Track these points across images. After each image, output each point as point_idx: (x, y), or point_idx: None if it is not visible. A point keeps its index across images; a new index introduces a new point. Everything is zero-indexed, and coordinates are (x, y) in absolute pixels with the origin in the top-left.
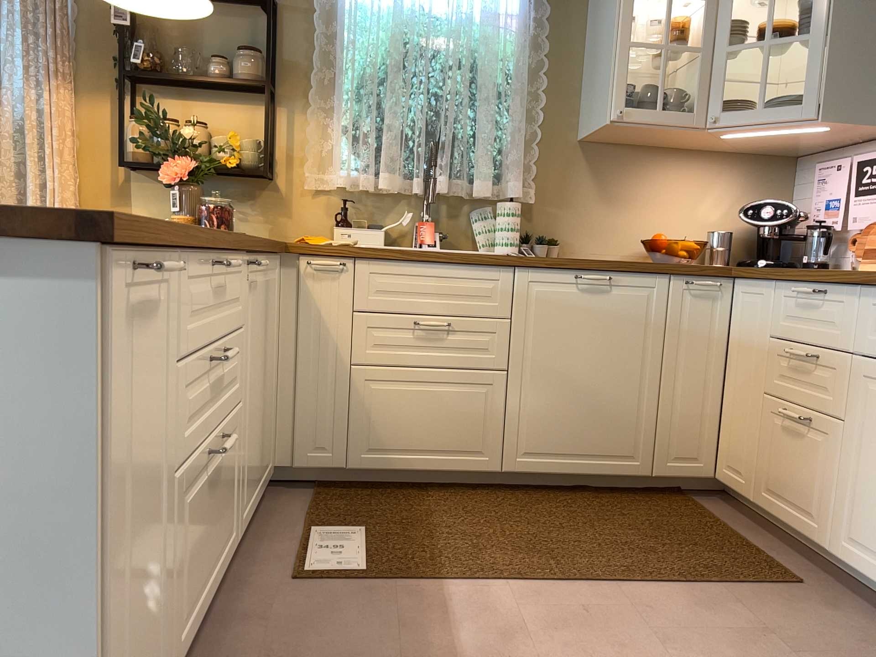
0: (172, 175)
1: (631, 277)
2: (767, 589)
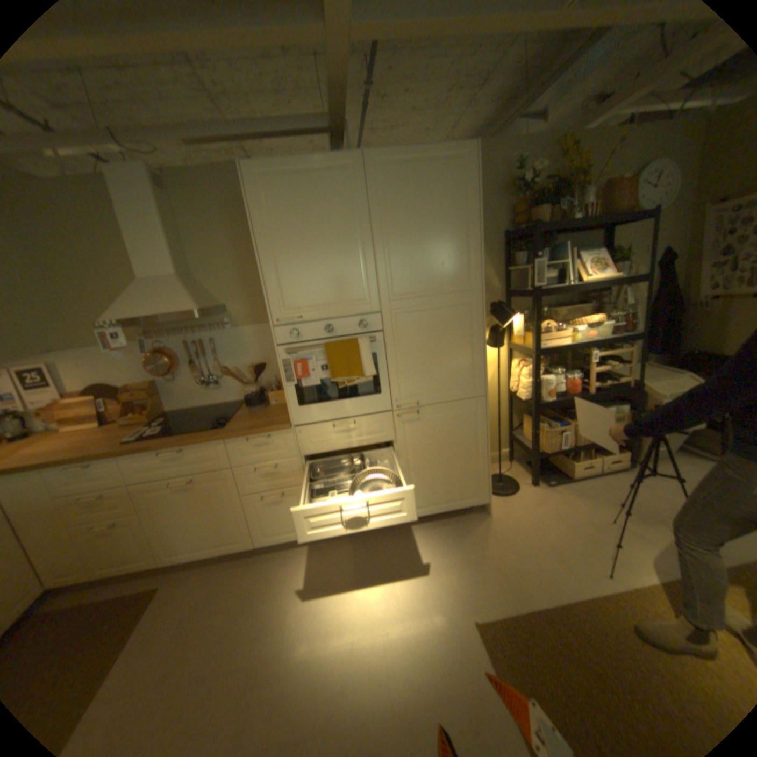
0: None
1: None
2: (150, 609)
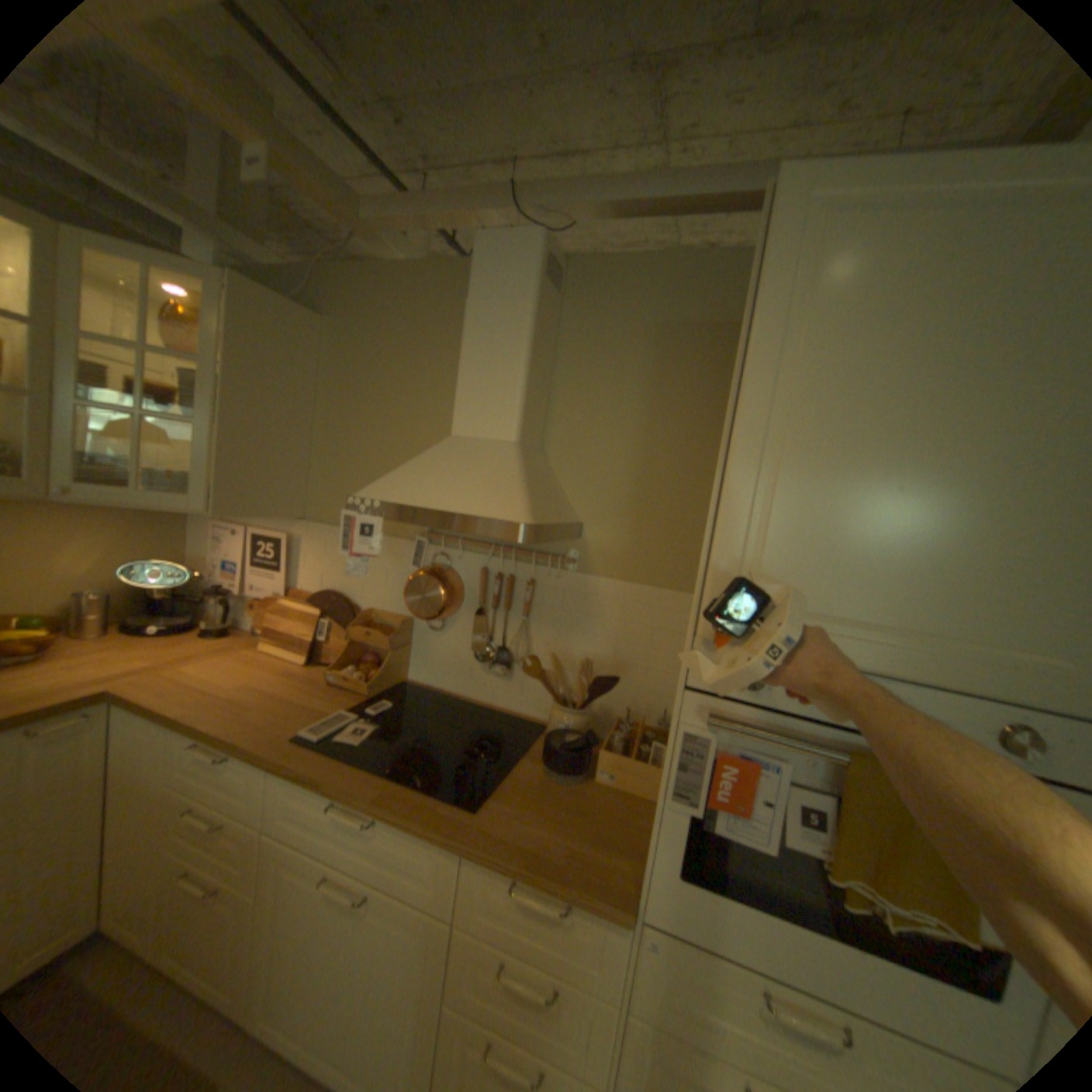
0: None
1: None
2: None
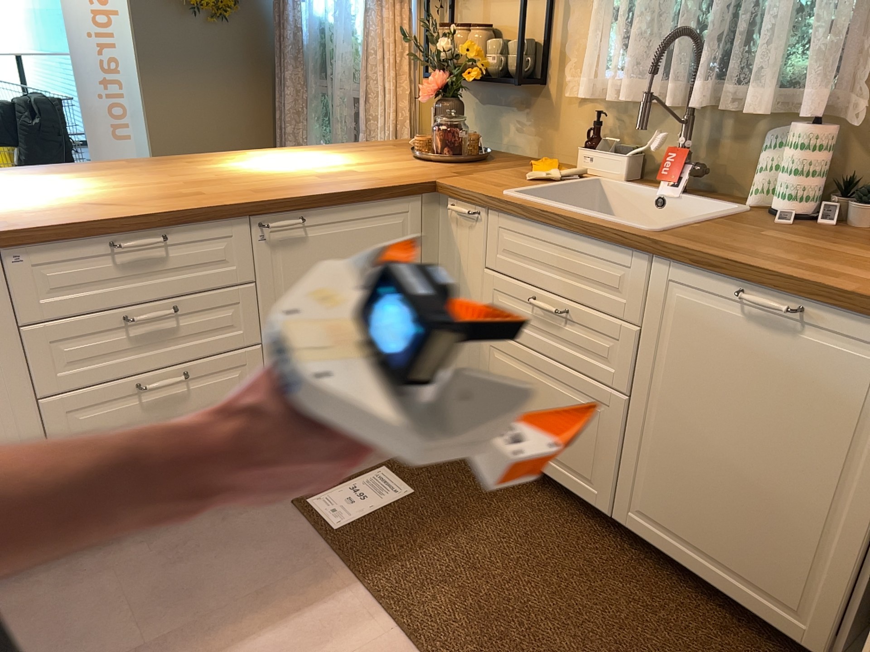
0: (426, 92)
1: (845, 321)
2: None
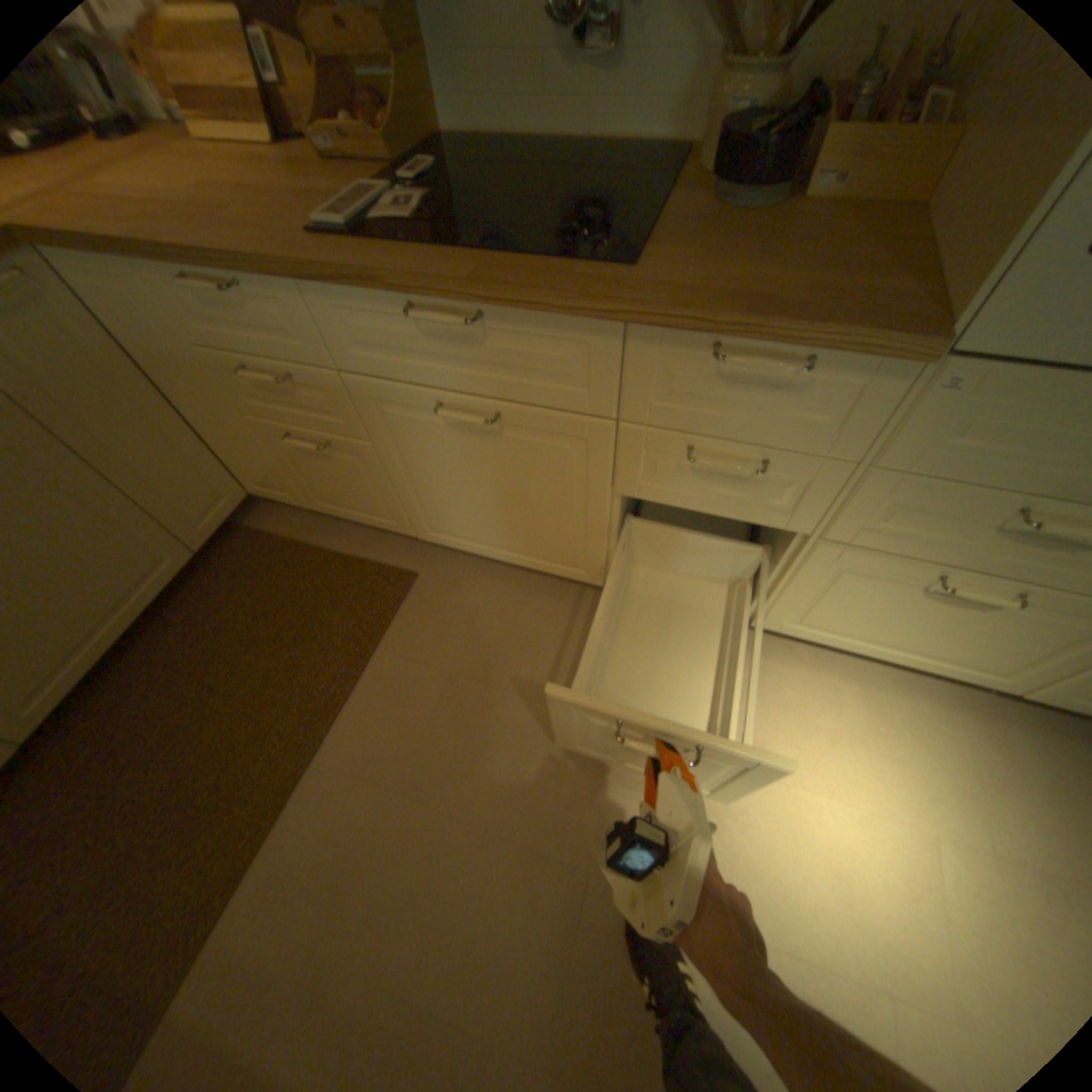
0: None
1: None
2: (405, 611)
